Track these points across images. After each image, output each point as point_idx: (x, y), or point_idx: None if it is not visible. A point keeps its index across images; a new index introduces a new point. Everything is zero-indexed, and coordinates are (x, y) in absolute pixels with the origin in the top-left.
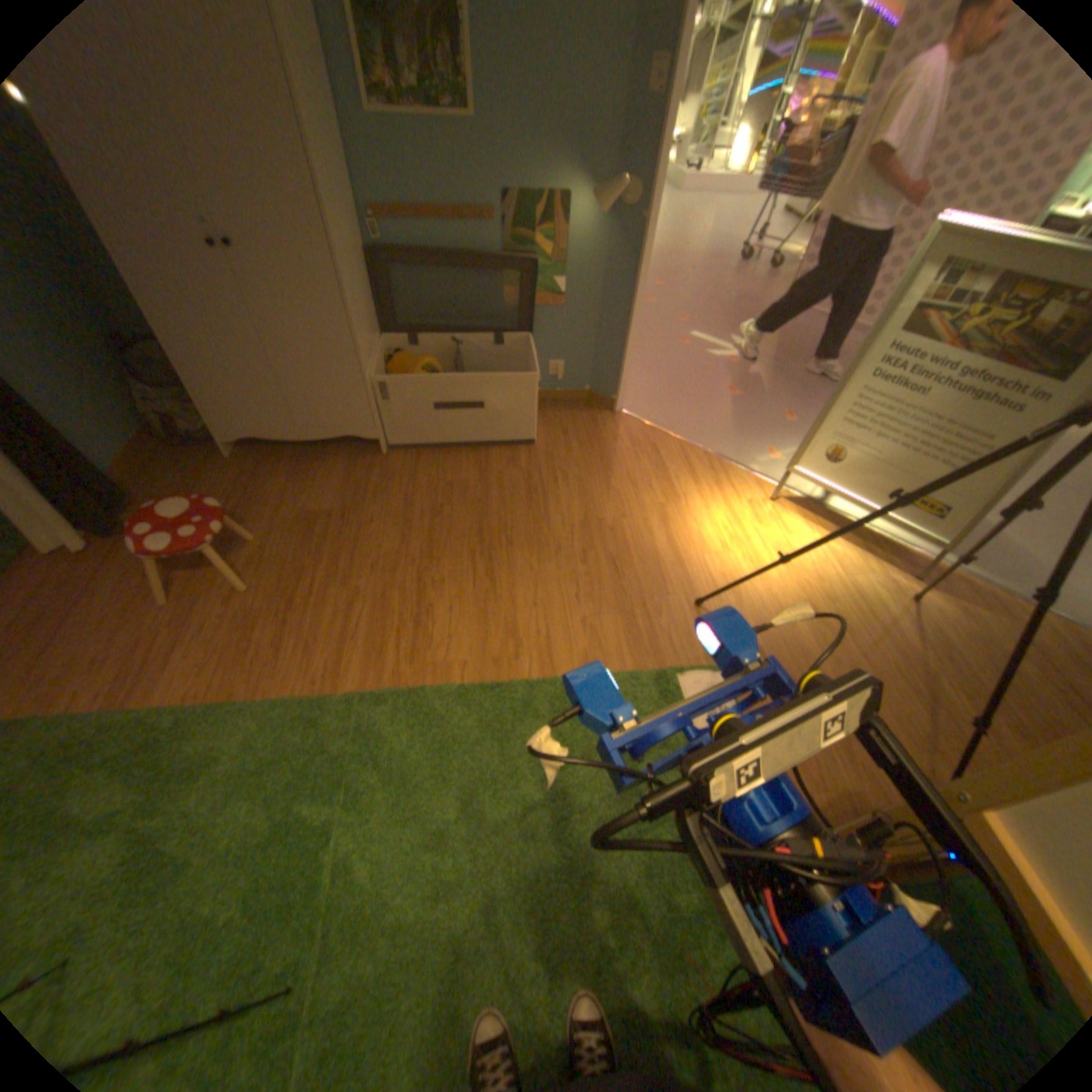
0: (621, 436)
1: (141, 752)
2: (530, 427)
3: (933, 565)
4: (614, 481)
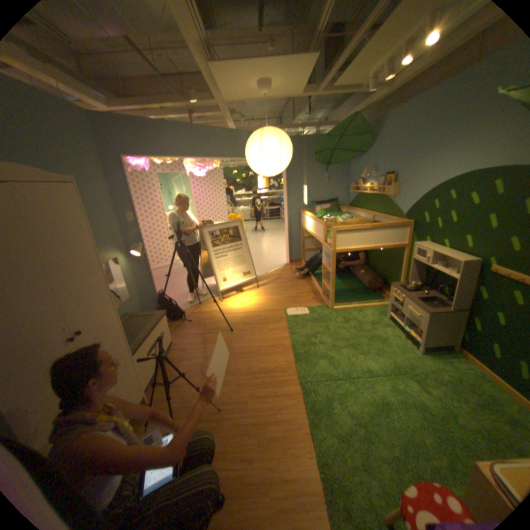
0: (181, 320)
1: (339, 463)
2: (169, 337)
3: (255, 280)
4: (206, 323)
